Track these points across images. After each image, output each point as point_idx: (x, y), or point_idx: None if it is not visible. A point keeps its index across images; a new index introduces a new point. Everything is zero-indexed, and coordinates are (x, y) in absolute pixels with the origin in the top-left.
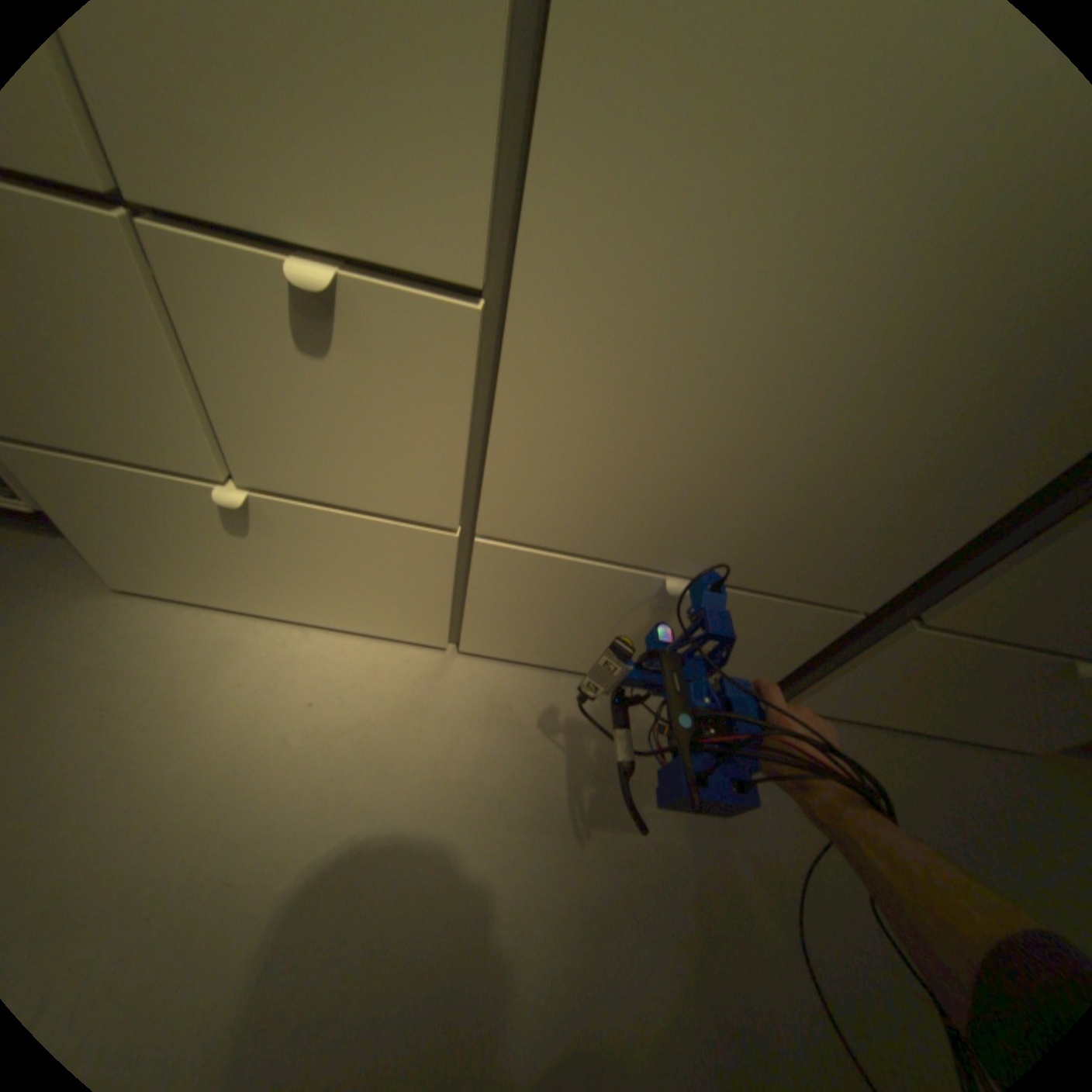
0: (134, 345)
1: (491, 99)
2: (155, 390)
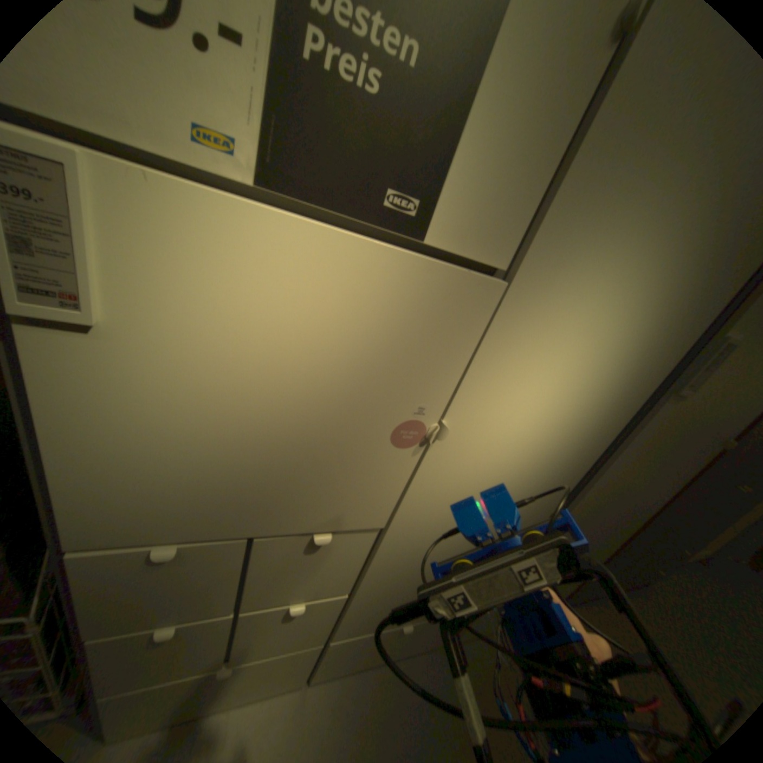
0: (209, 642)
1: (356, 567)
2: (208, 652)
